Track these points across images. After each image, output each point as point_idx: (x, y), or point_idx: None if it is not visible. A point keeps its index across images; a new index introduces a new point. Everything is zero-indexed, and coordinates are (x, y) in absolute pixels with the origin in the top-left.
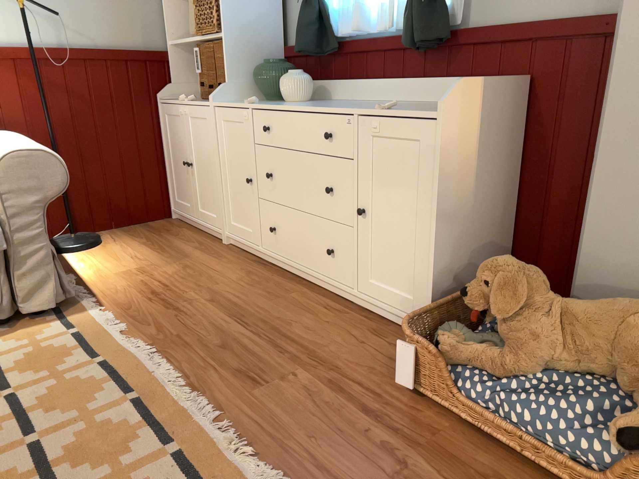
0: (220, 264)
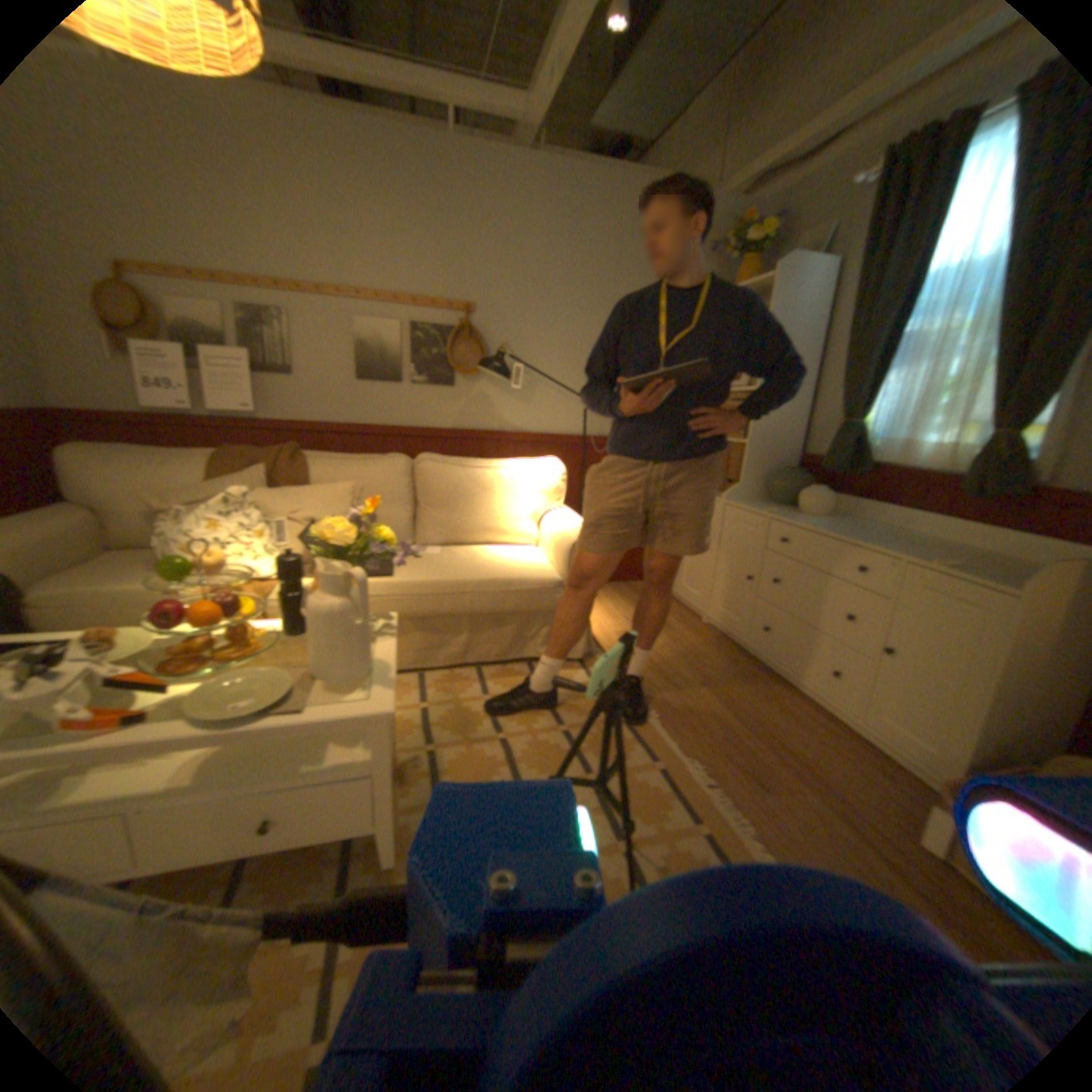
0: (706, 646)
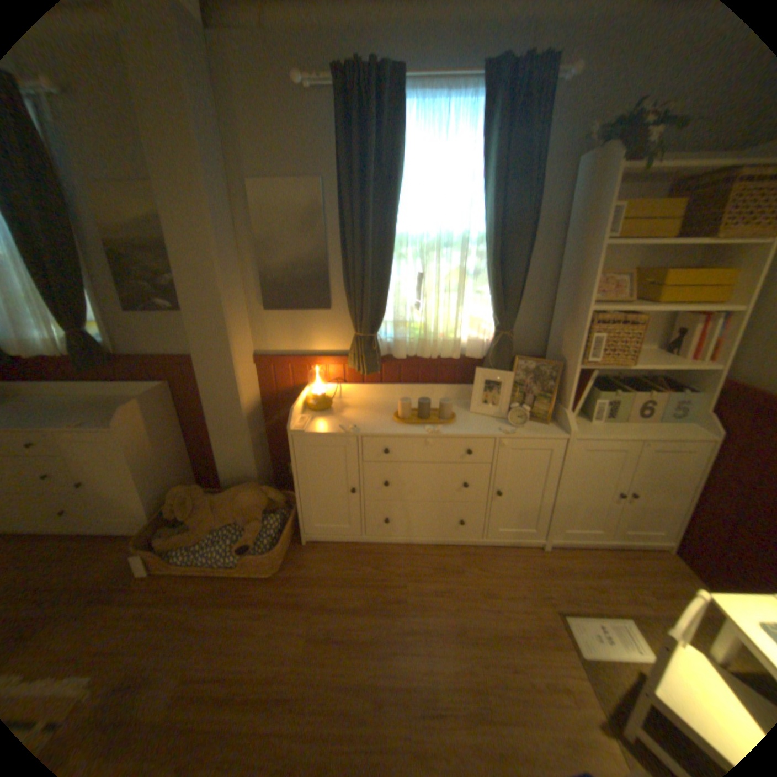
0: None
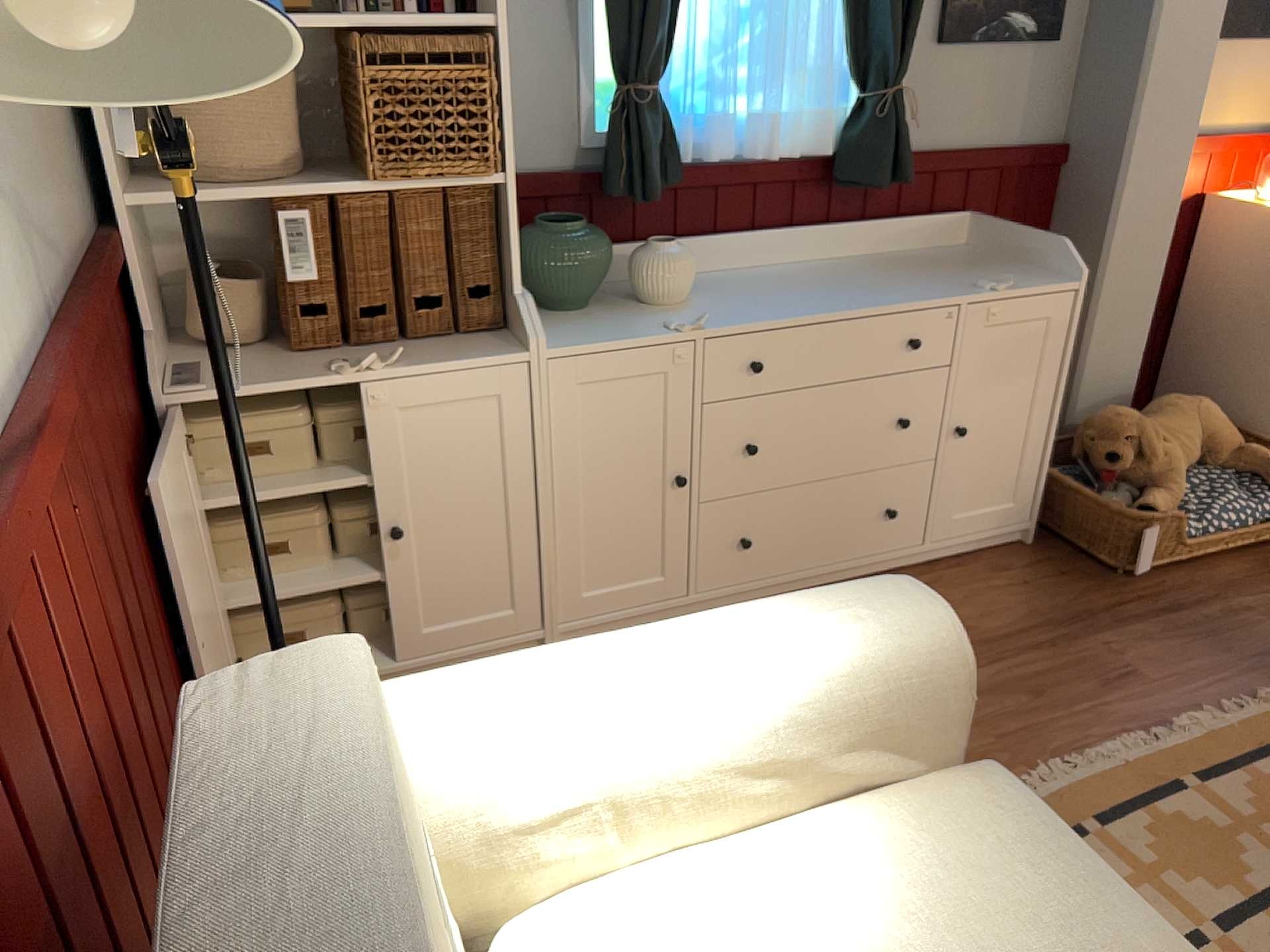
0: None
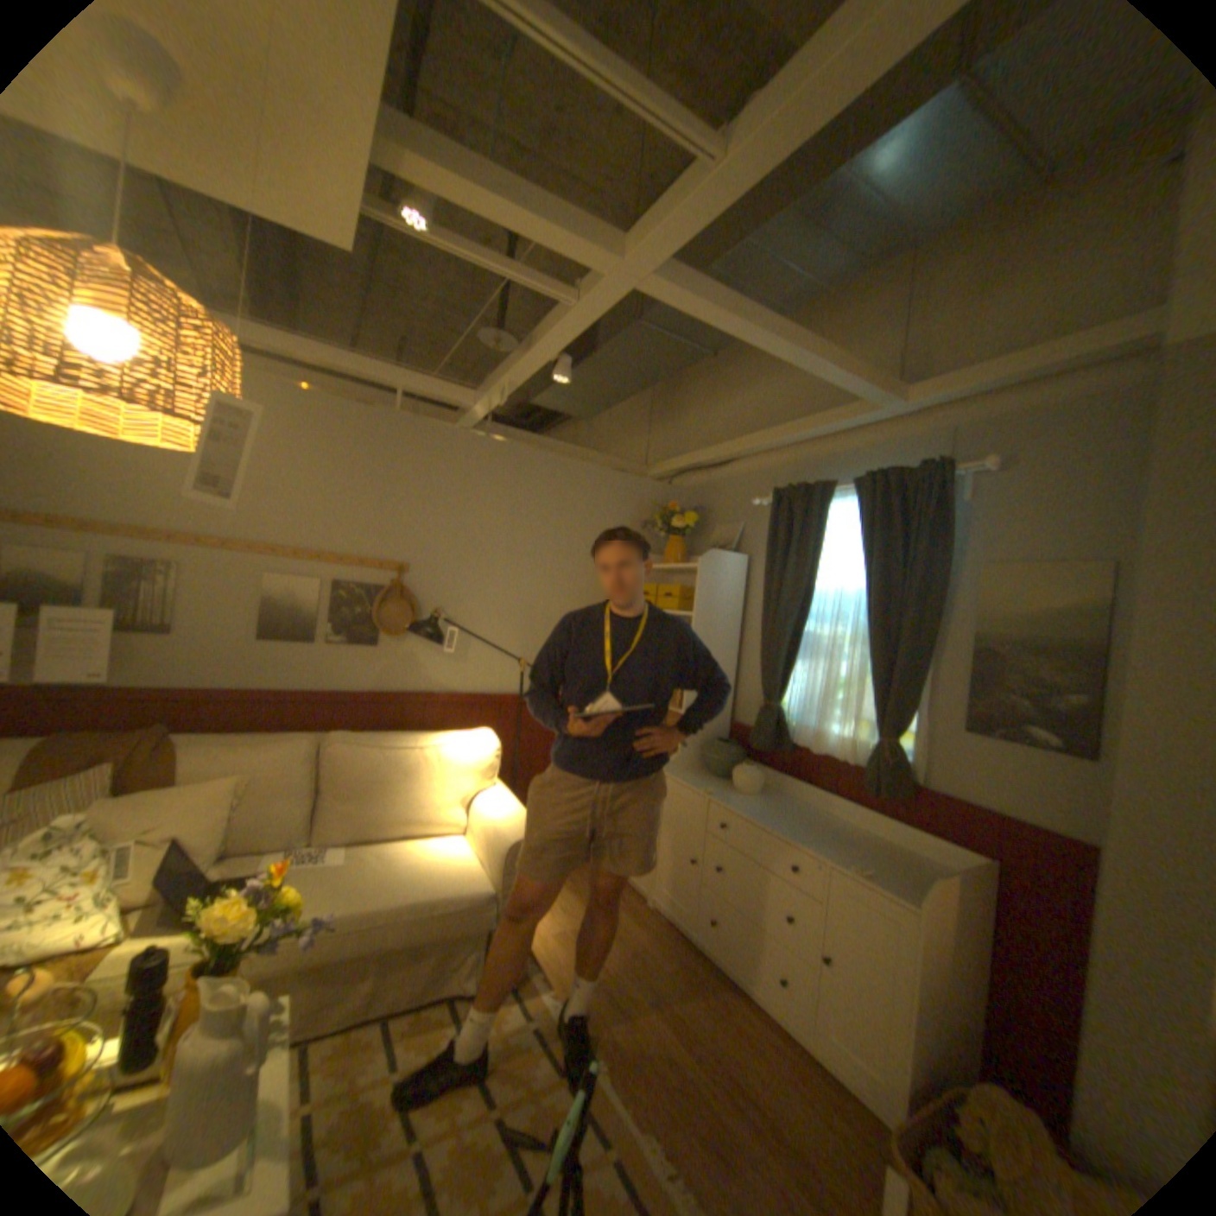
0: (652, 945)
